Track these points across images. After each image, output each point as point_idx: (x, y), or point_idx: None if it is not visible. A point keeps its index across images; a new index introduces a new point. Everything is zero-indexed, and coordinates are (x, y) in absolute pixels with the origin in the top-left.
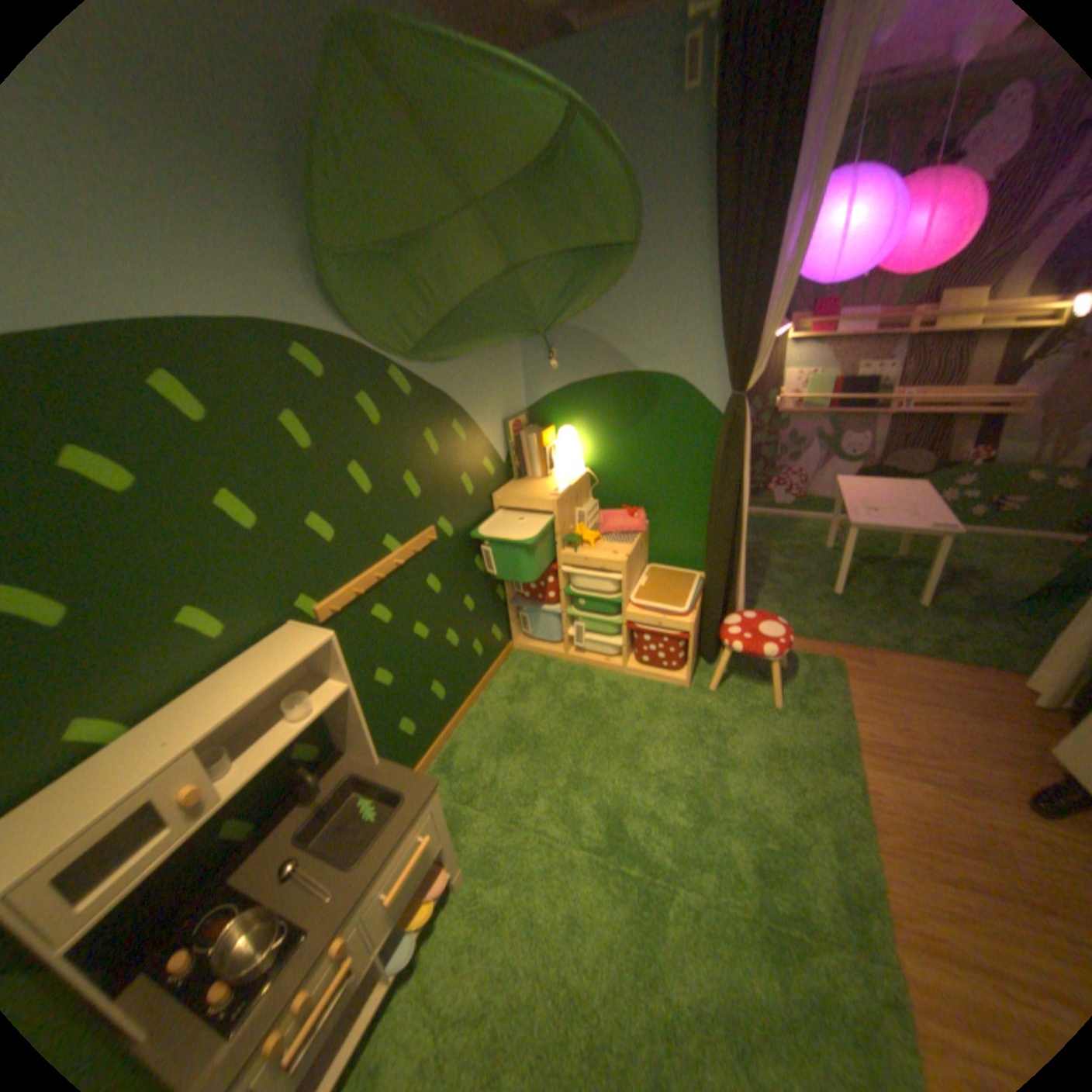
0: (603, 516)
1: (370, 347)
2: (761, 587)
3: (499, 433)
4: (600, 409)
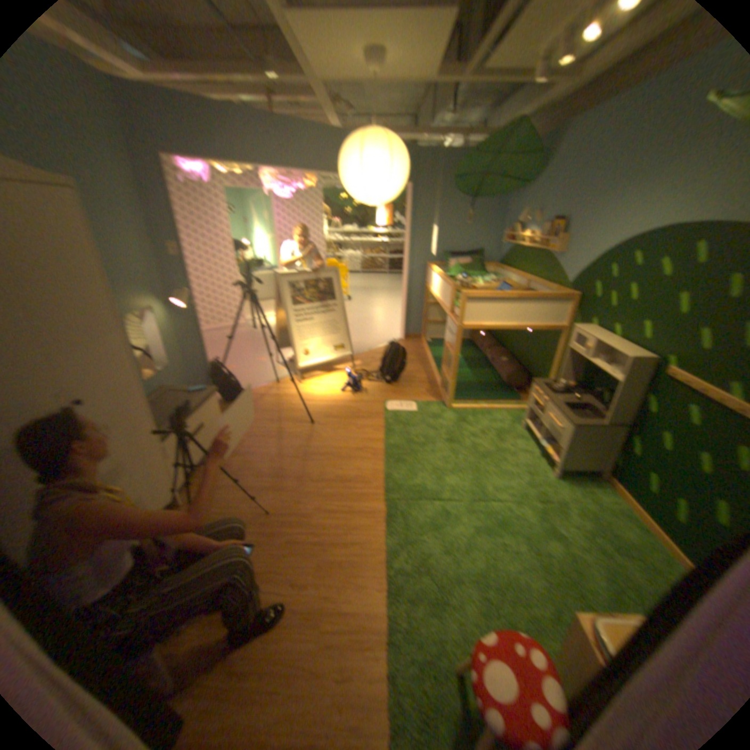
0: None
1: None
2: None
3: None
4: None
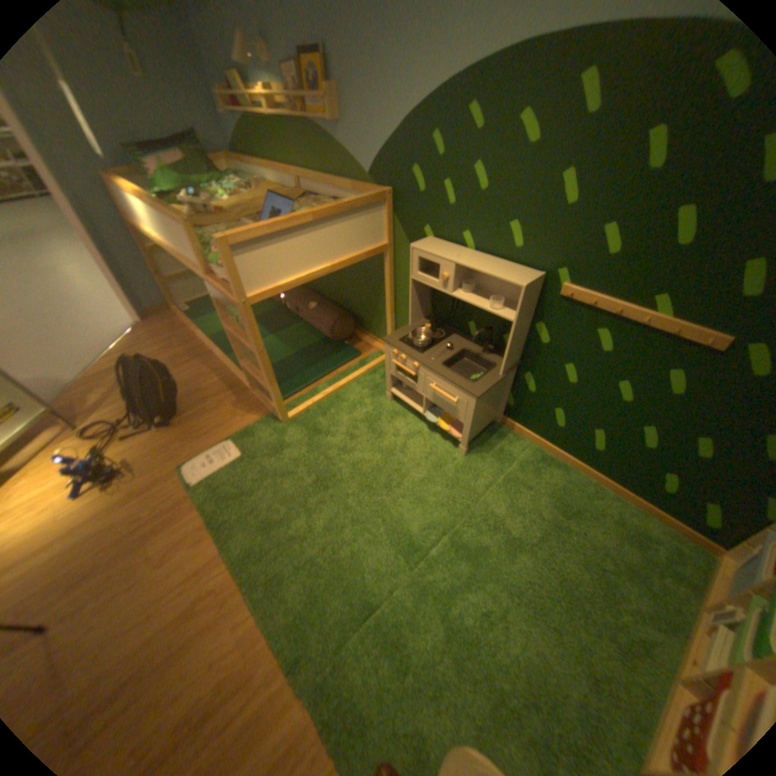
0: None
1: None
2: None
3: None
4: None
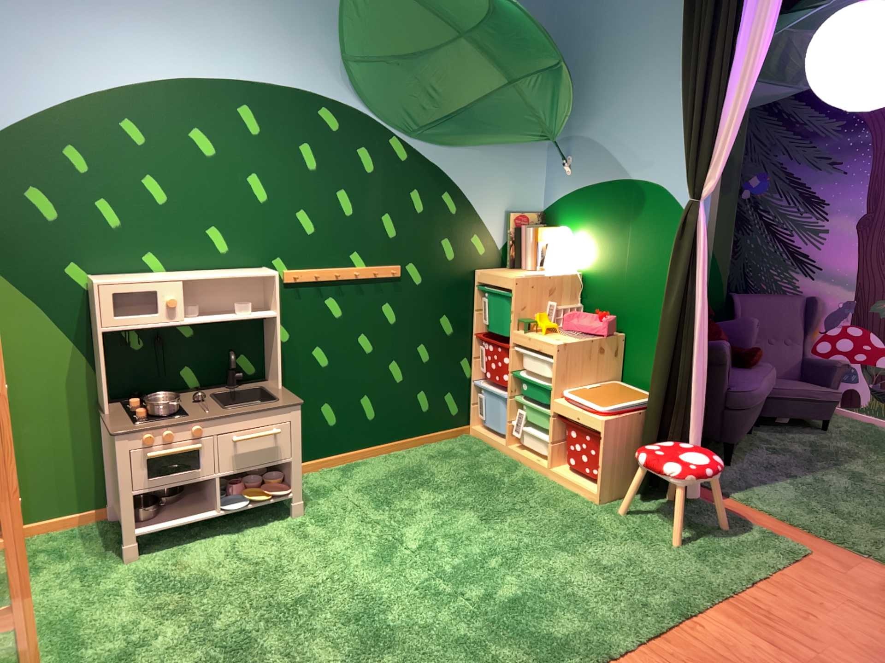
0: (575, 314)
1: (379, 120)
2: (795, 477)
3: (500, 219)
4: (599, 213)
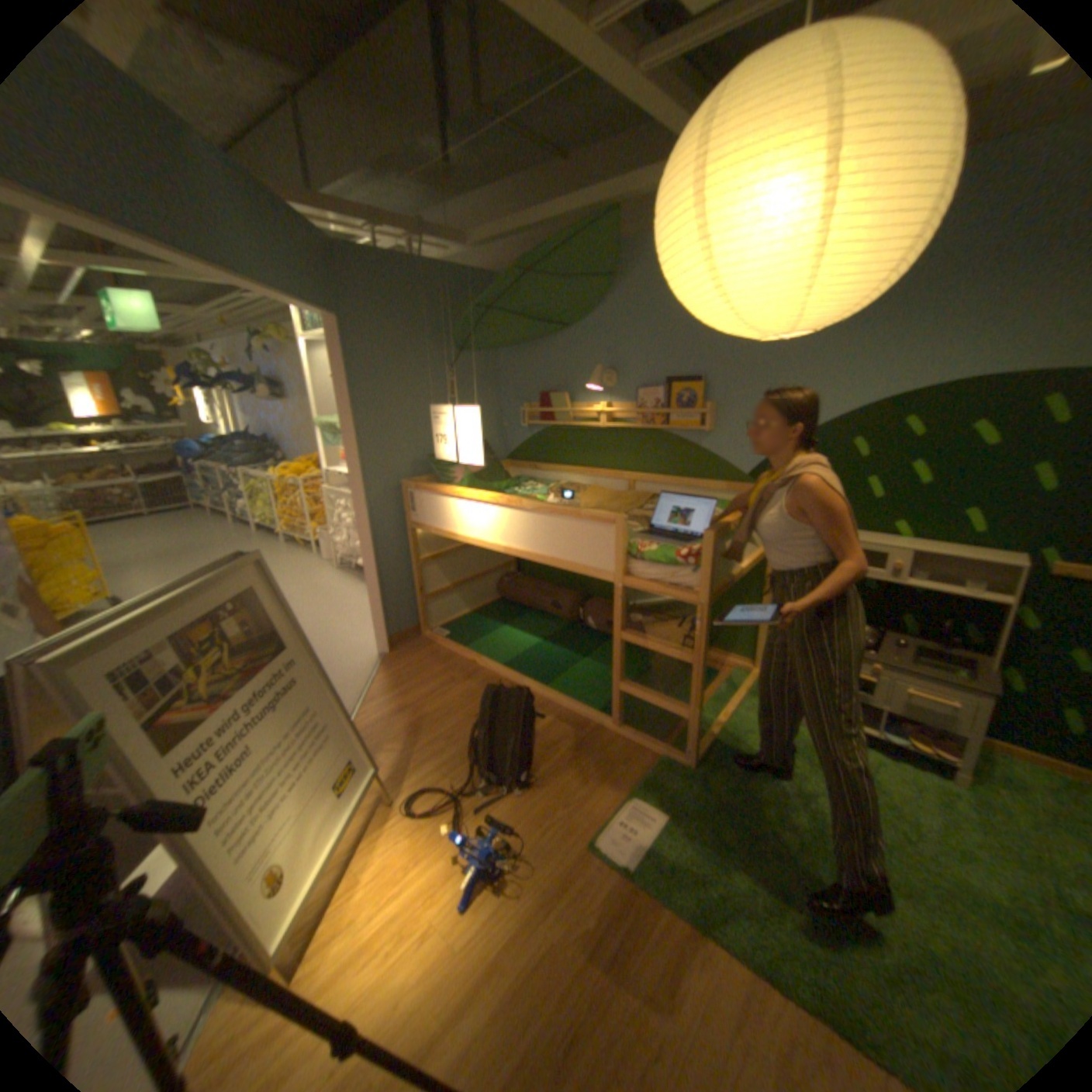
0: None
1: None
2: None
3: None
4: None
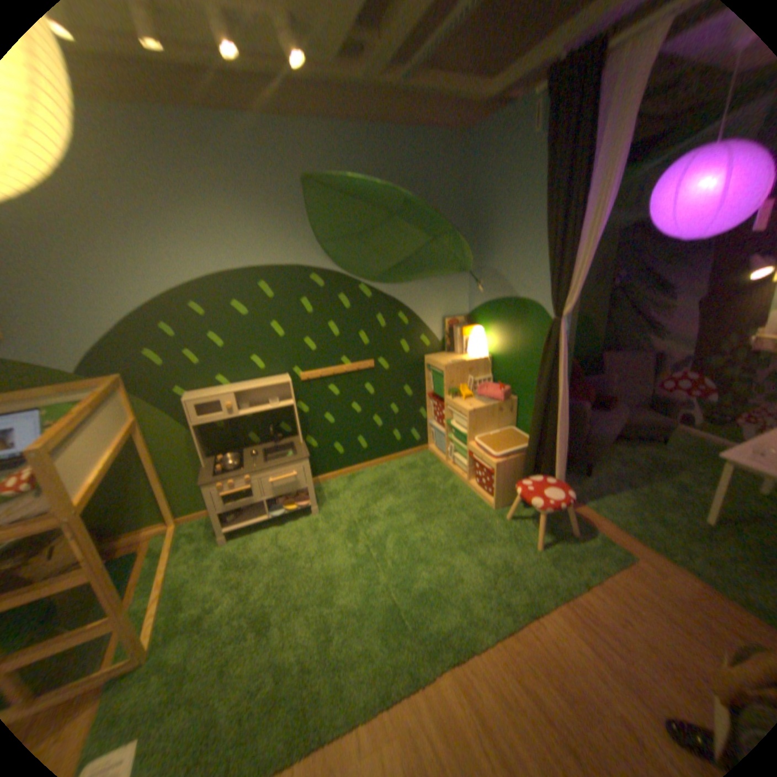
0: (484, 386)
1: (350, 277)
2: (637, 490)
3: (438, 324)
4: (499, 319)
